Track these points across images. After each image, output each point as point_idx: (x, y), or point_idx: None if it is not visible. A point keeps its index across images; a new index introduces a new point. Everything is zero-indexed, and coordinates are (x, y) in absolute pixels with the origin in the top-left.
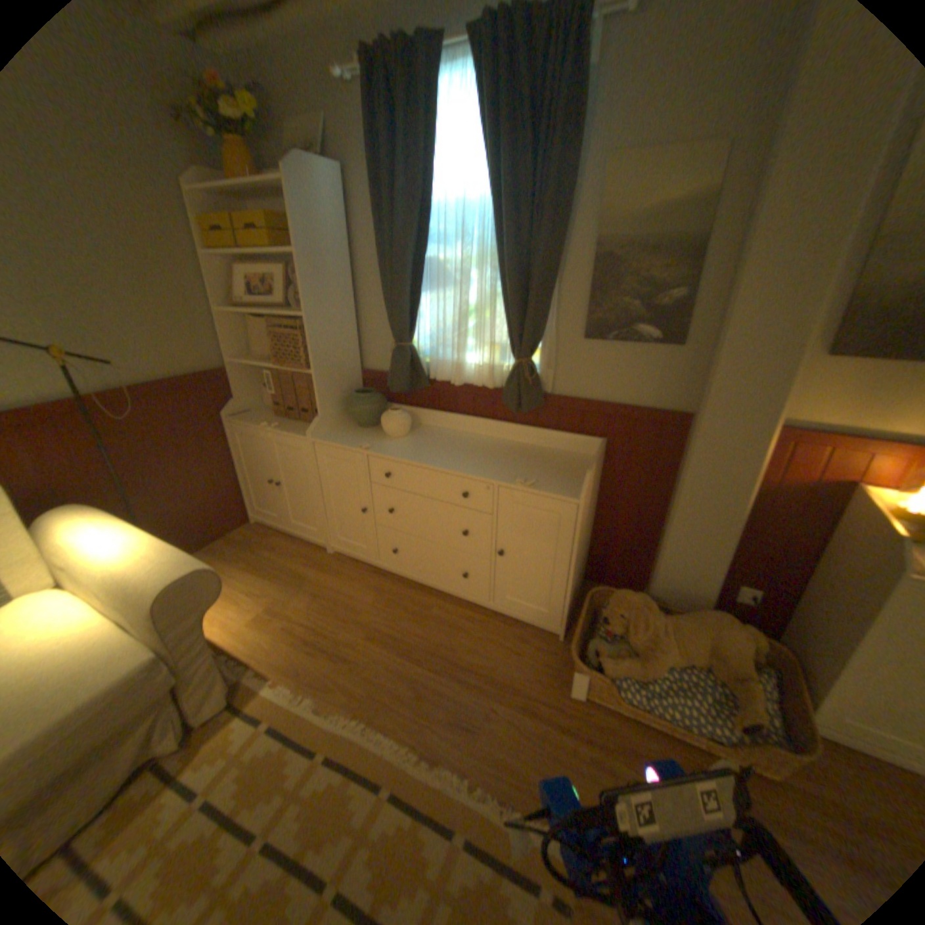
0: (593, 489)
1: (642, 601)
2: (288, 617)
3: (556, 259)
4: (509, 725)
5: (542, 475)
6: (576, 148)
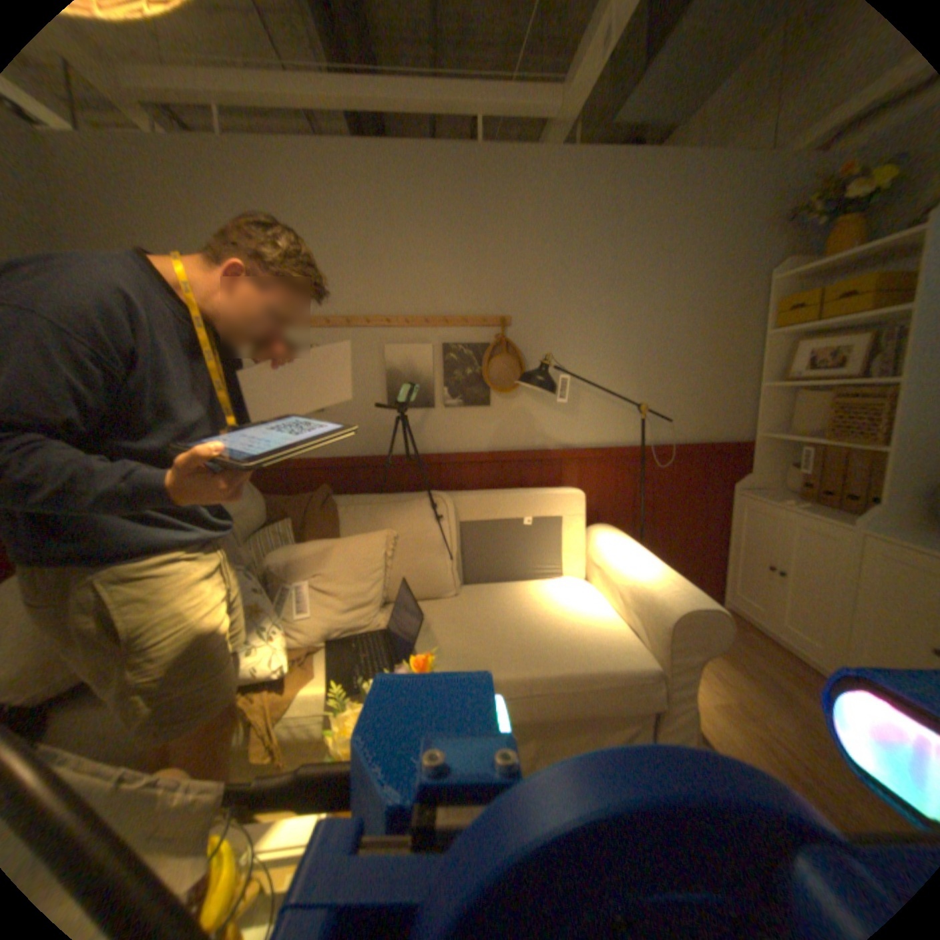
0: None
1: None
2: (771, 732)
3: None
4: None
5: None
6: None
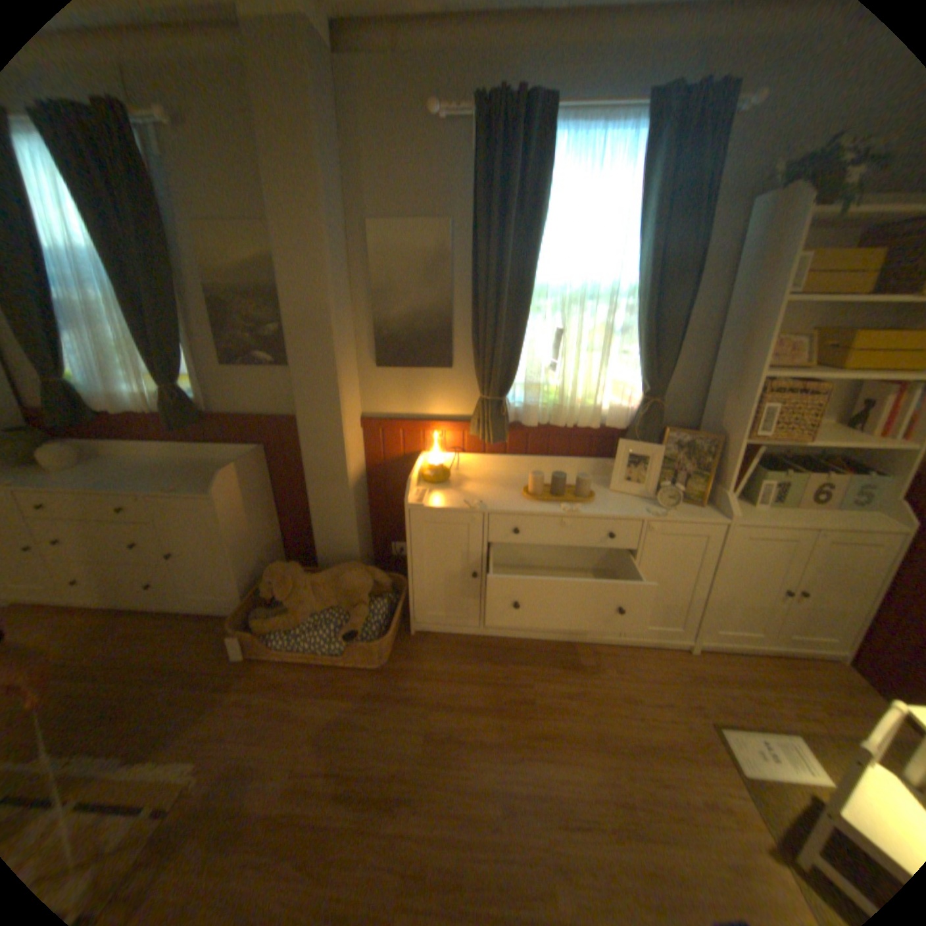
0: (247, 487)
1: (287, 568)
2: None
3: (167, 302)
4: (164, 703)
5: (192, 483)
6: (153, 218)
